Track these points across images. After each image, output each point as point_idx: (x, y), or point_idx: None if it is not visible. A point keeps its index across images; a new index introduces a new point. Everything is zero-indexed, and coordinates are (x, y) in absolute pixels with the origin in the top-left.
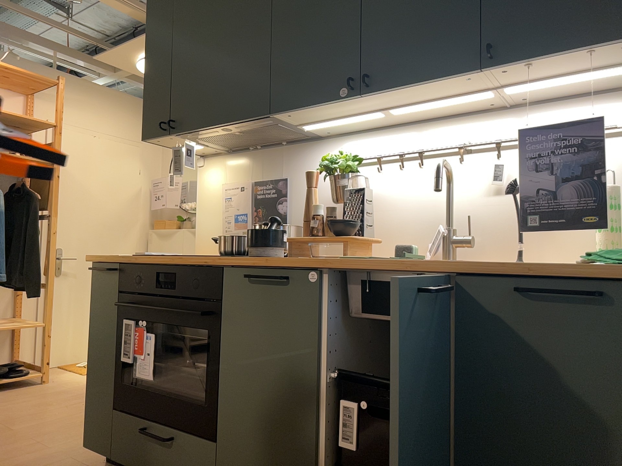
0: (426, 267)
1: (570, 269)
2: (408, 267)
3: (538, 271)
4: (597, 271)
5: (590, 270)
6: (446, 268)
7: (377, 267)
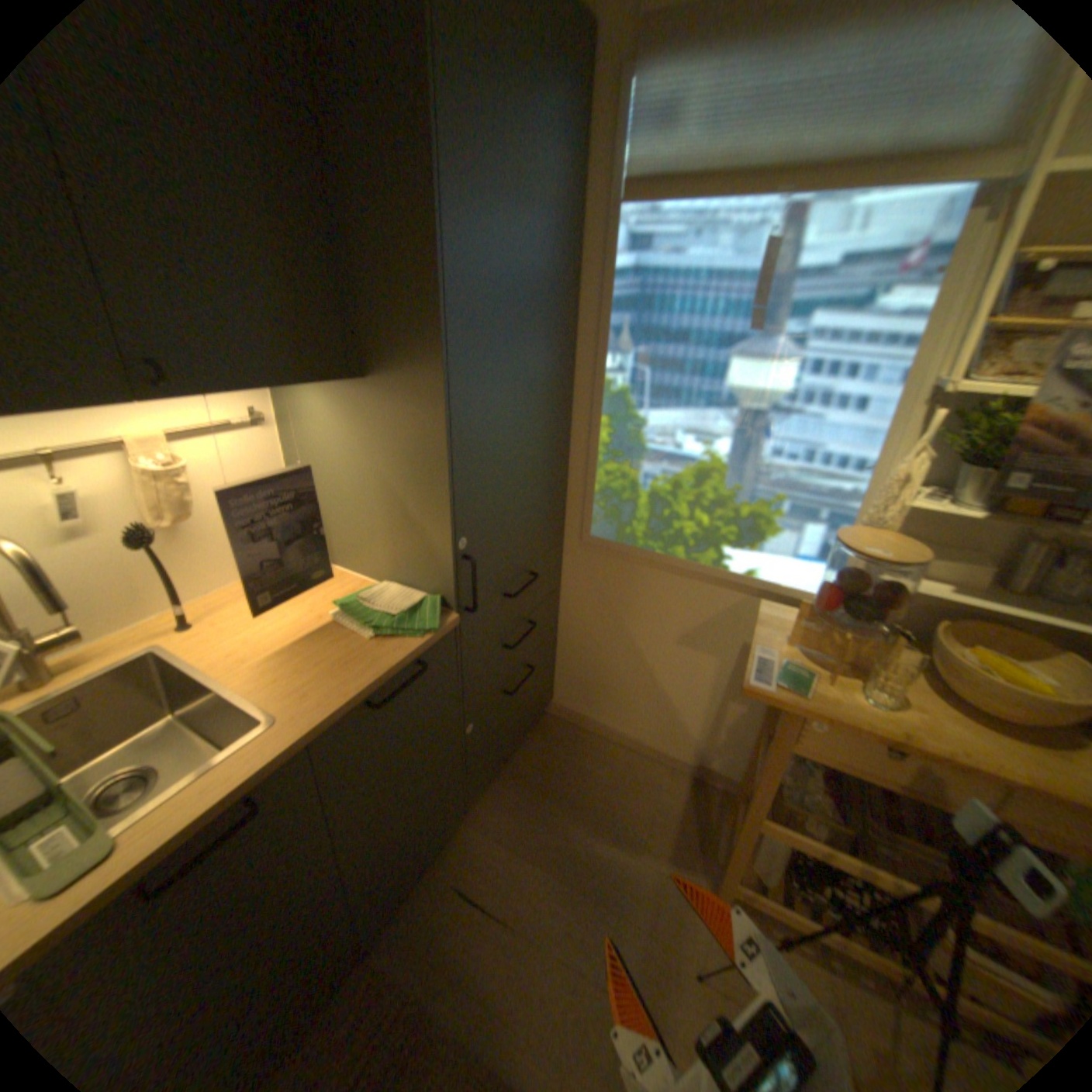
0: (274, 767)
1: (394, 659)
2: (244, 788)
3: (383, 681)
4: (411, 650)
5: (417, 655)
6: (300, 747)
7: (174, 832)
